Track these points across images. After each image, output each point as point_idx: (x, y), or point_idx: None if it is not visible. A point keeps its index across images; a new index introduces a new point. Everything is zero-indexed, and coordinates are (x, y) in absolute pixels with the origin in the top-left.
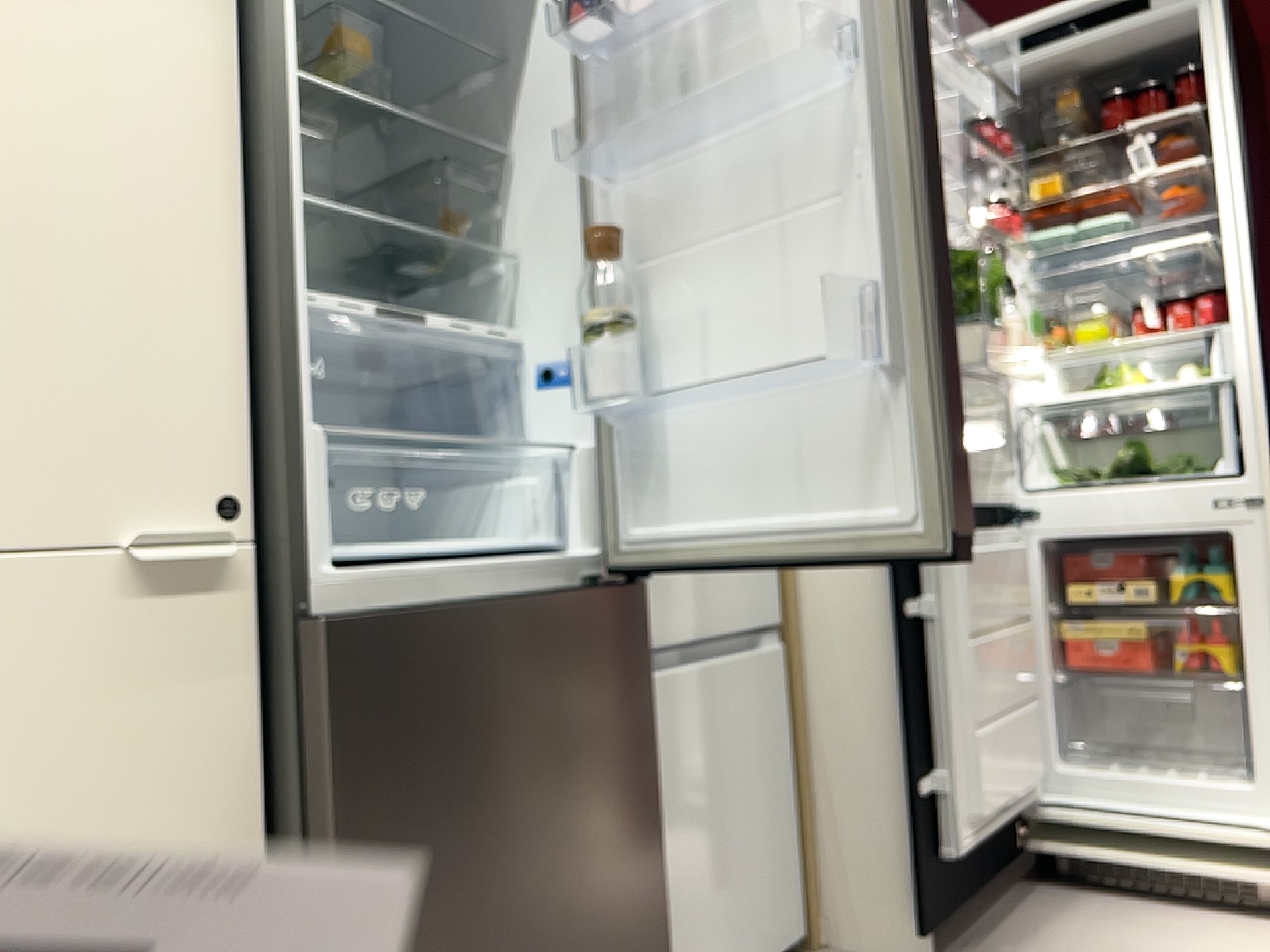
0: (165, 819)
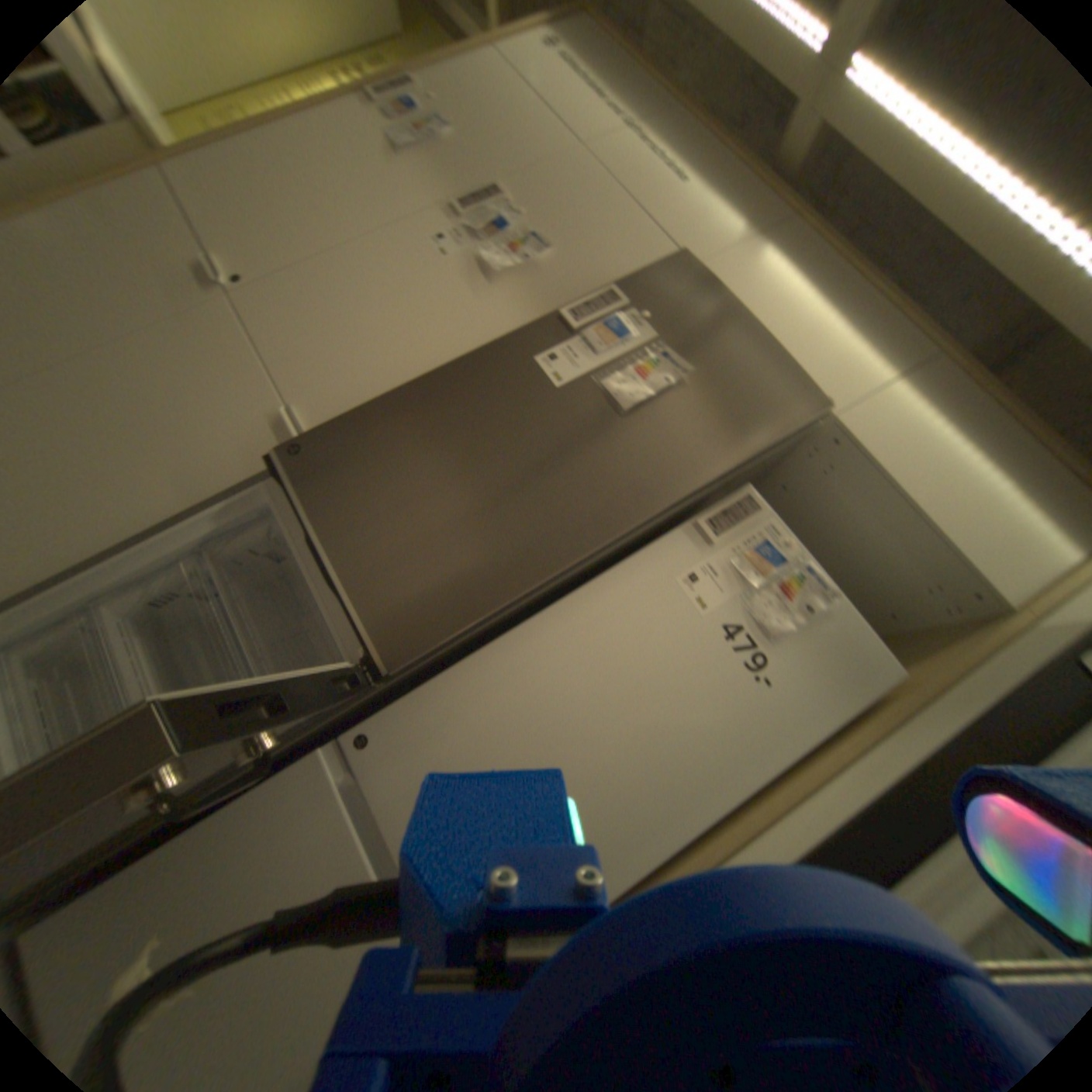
0: (185, 480)
